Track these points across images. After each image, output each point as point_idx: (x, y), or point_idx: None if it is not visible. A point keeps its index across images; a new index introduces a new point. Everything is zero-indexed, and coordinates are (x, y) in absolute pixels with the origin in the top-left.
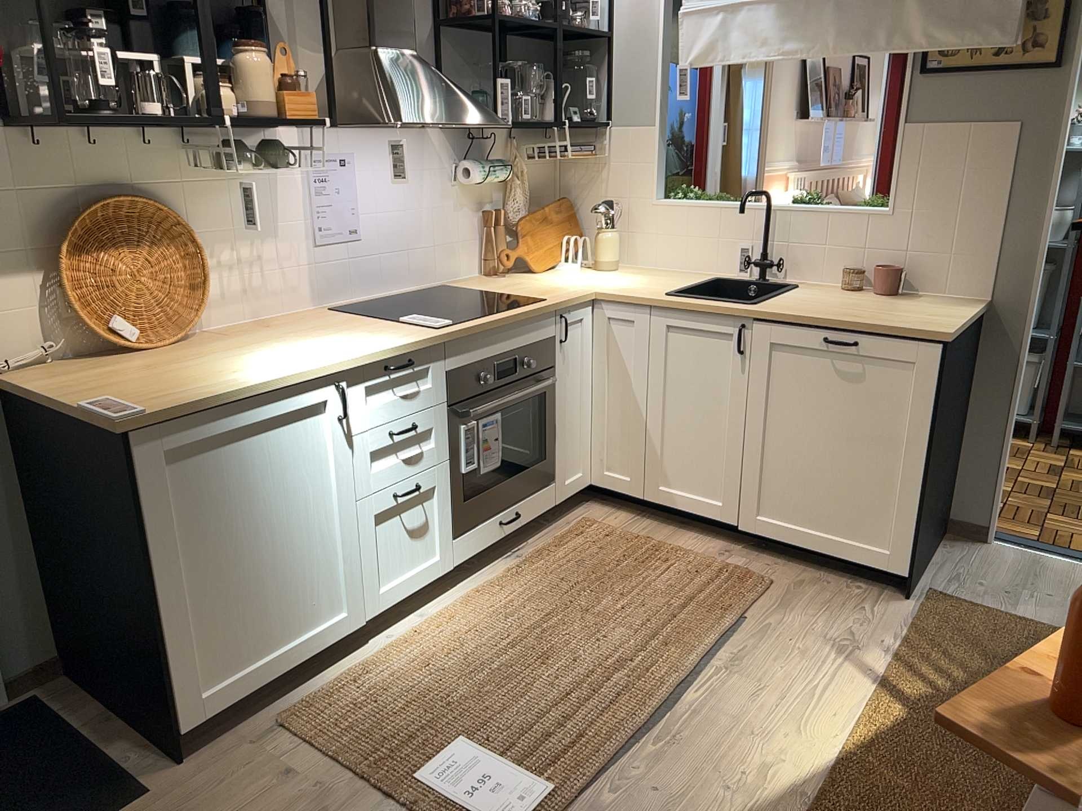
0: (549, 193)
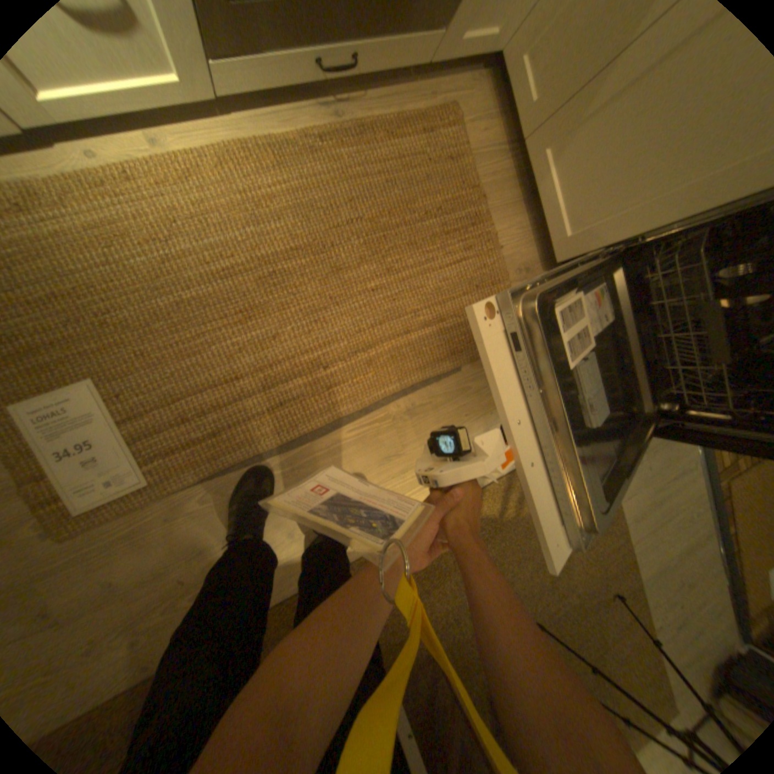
0: None
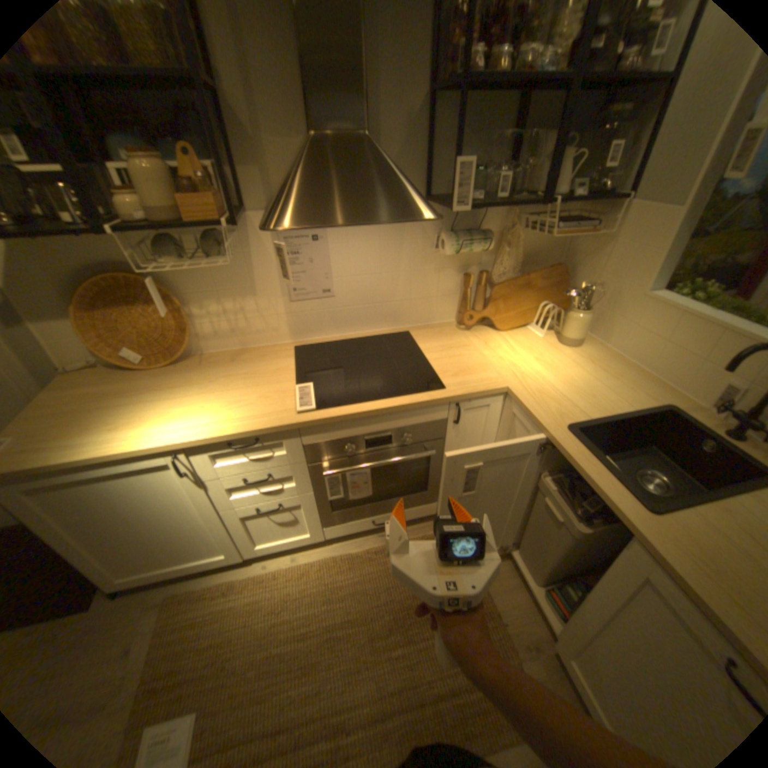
0: (552, 255)
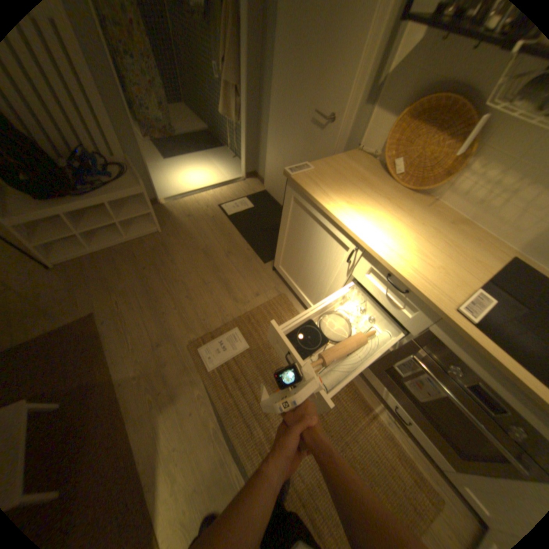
0: None
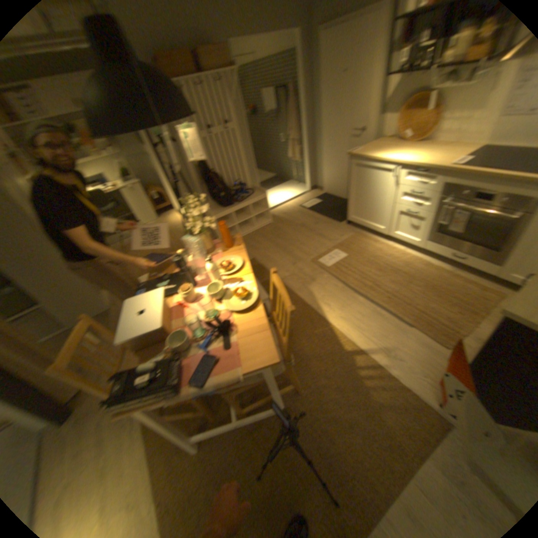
0: None
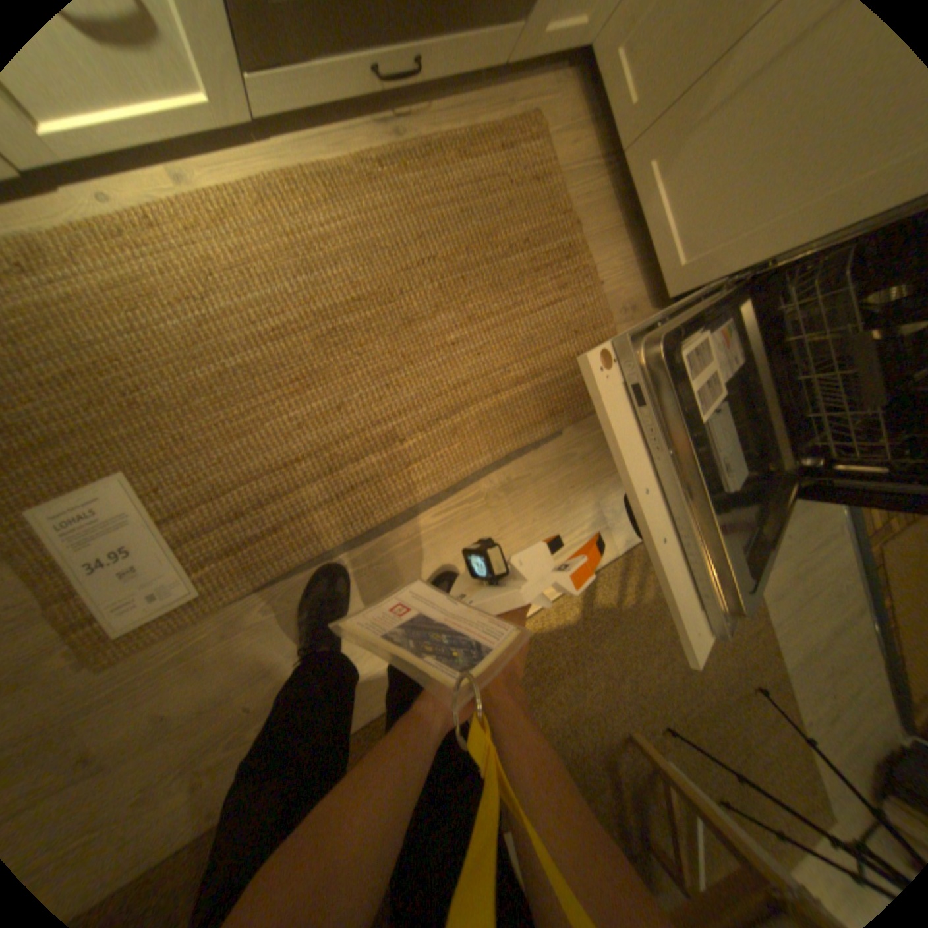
0: None
